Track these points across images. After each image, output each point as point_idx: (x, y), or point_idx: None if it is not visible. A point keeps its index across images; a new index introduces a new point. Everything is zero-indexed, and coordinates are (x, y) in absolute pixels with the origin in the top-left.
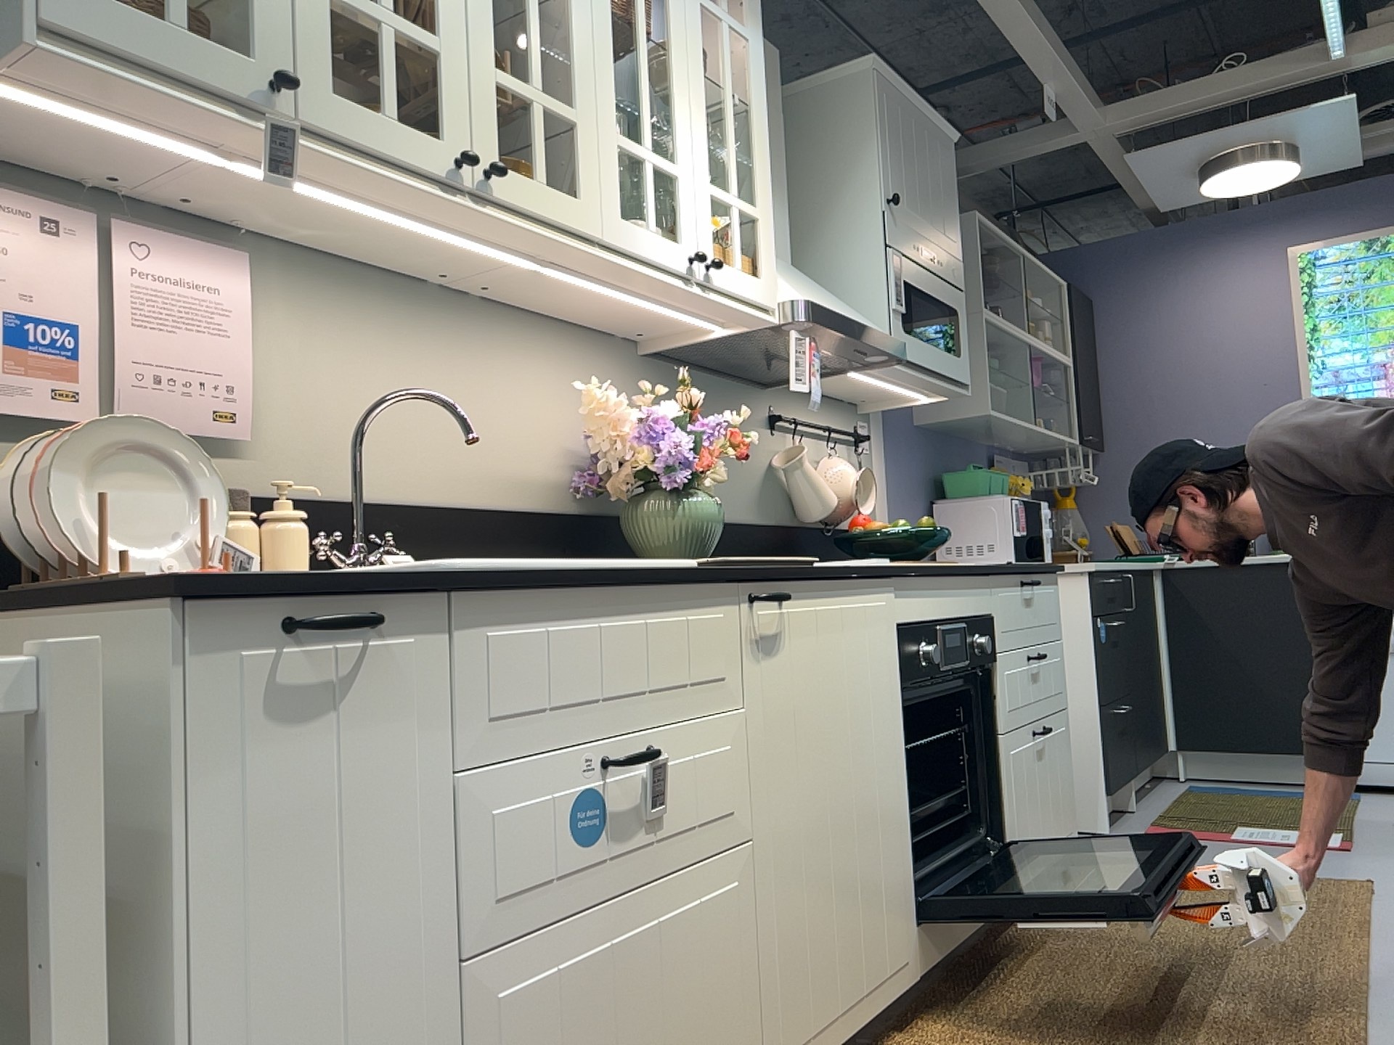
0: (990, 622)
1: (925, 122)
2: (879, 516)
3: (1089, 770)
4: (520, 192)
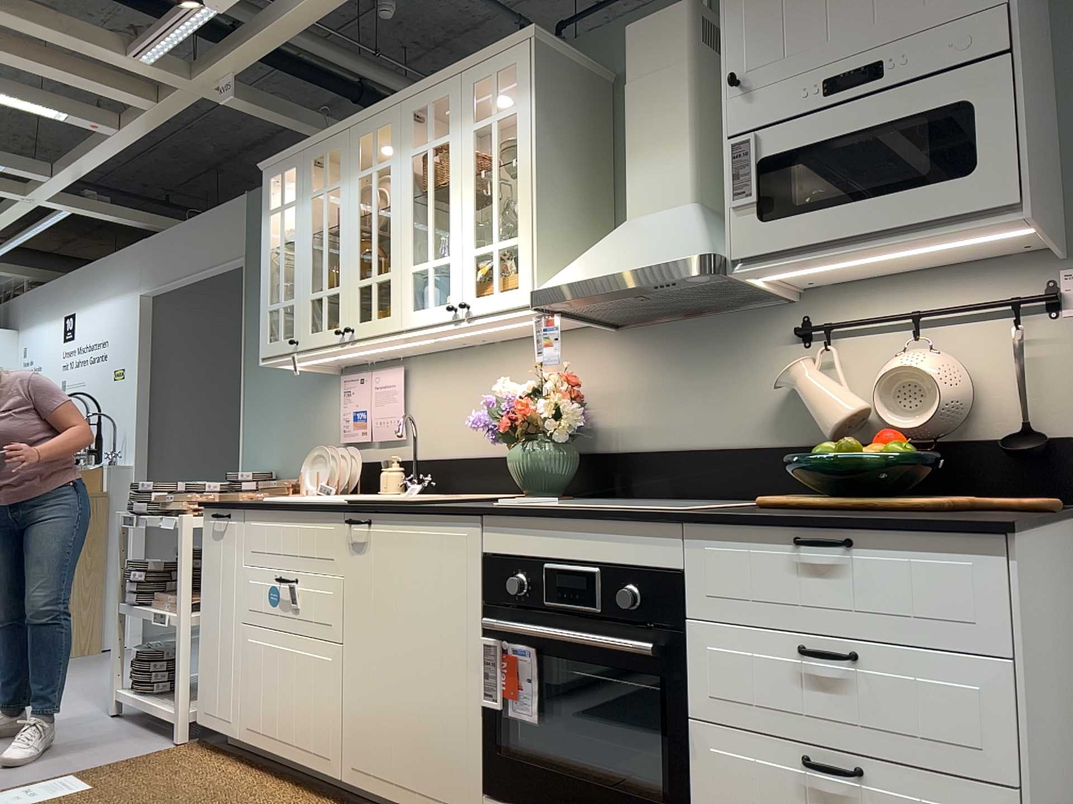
0: (672, 579)
1: None
2: None
3: None
4: (364, 329)
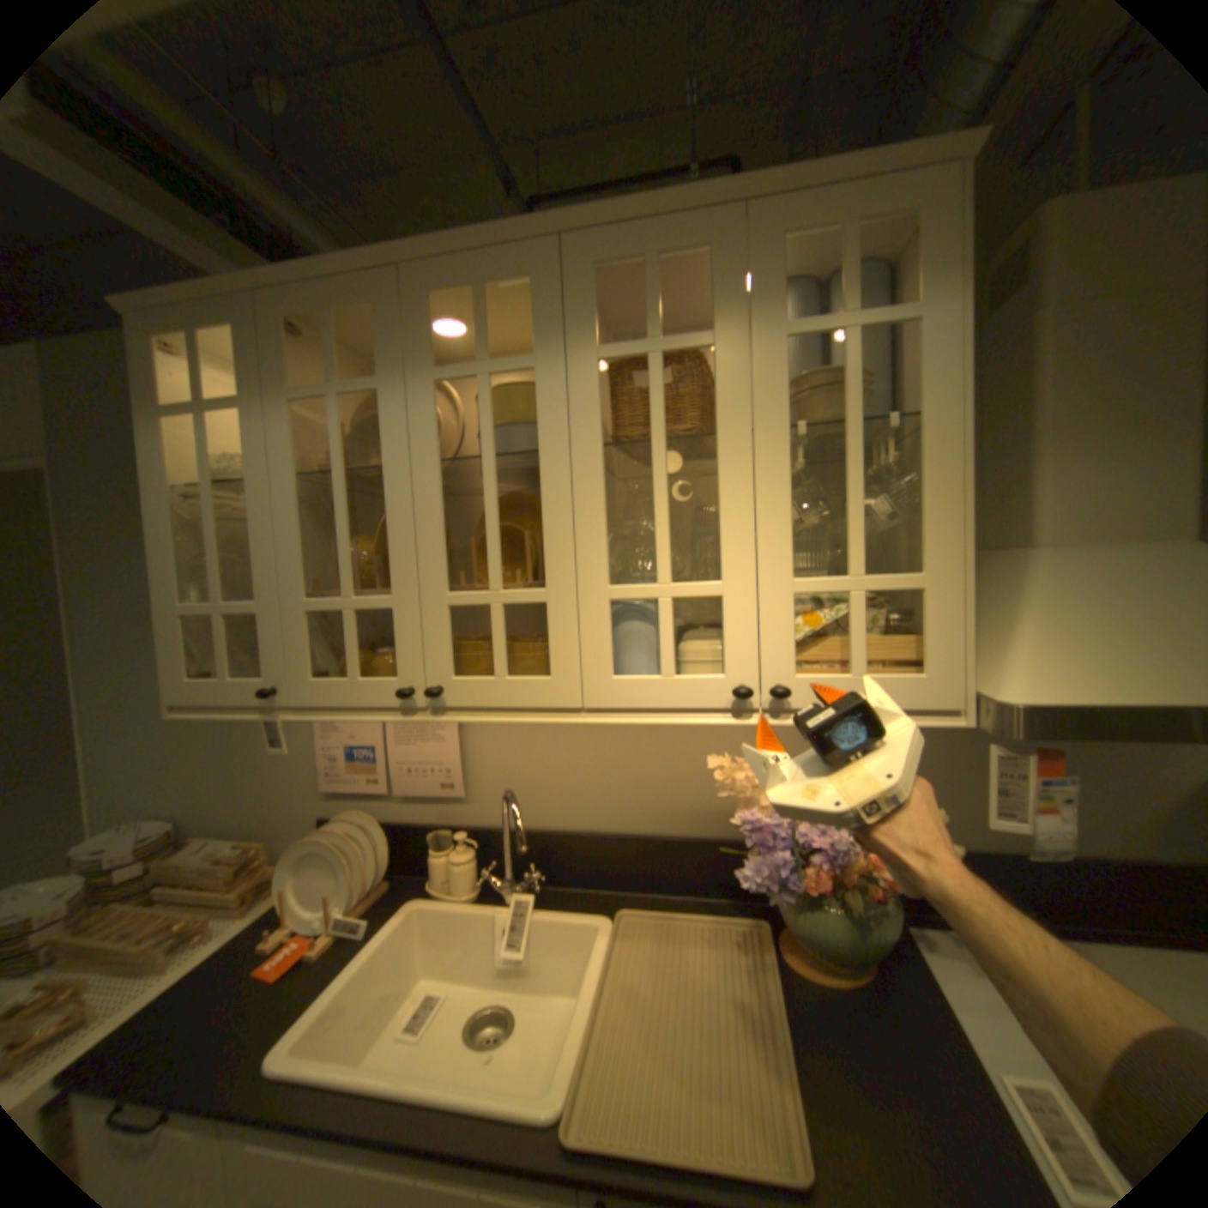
0: None
1: None
2: None
3: None
4: (477, 692)
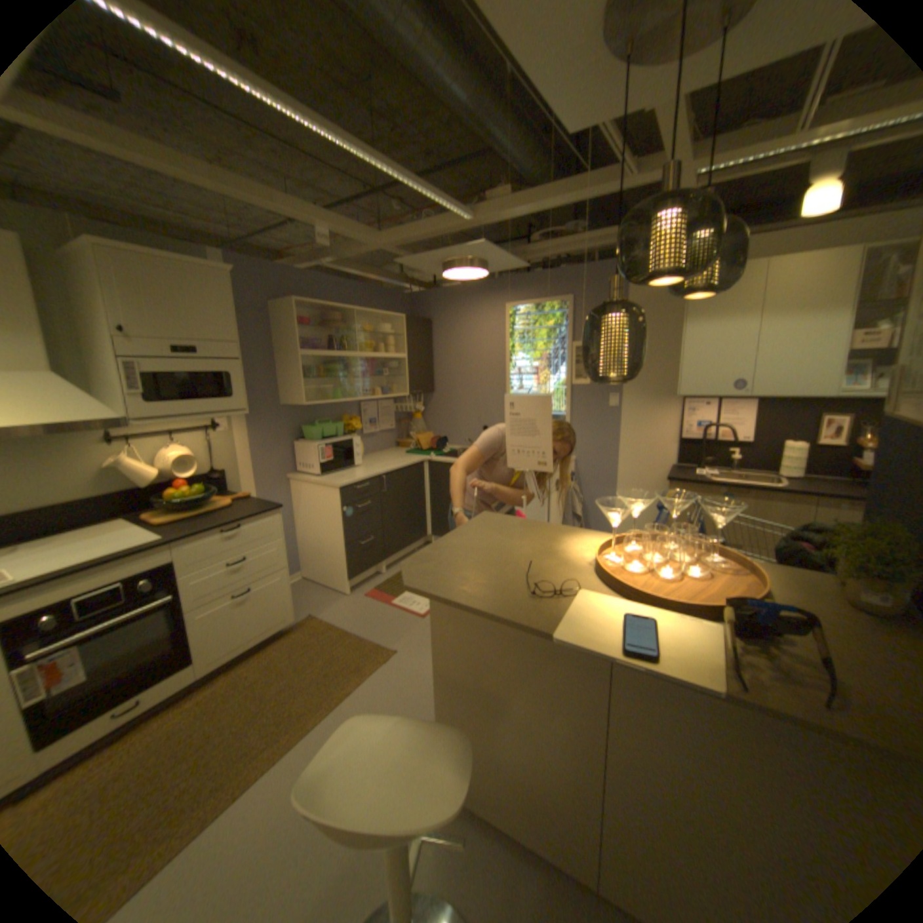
0: (166, 568)
1: (180, 266)
2: (237, 459)
3: (342, 569)
4: None
